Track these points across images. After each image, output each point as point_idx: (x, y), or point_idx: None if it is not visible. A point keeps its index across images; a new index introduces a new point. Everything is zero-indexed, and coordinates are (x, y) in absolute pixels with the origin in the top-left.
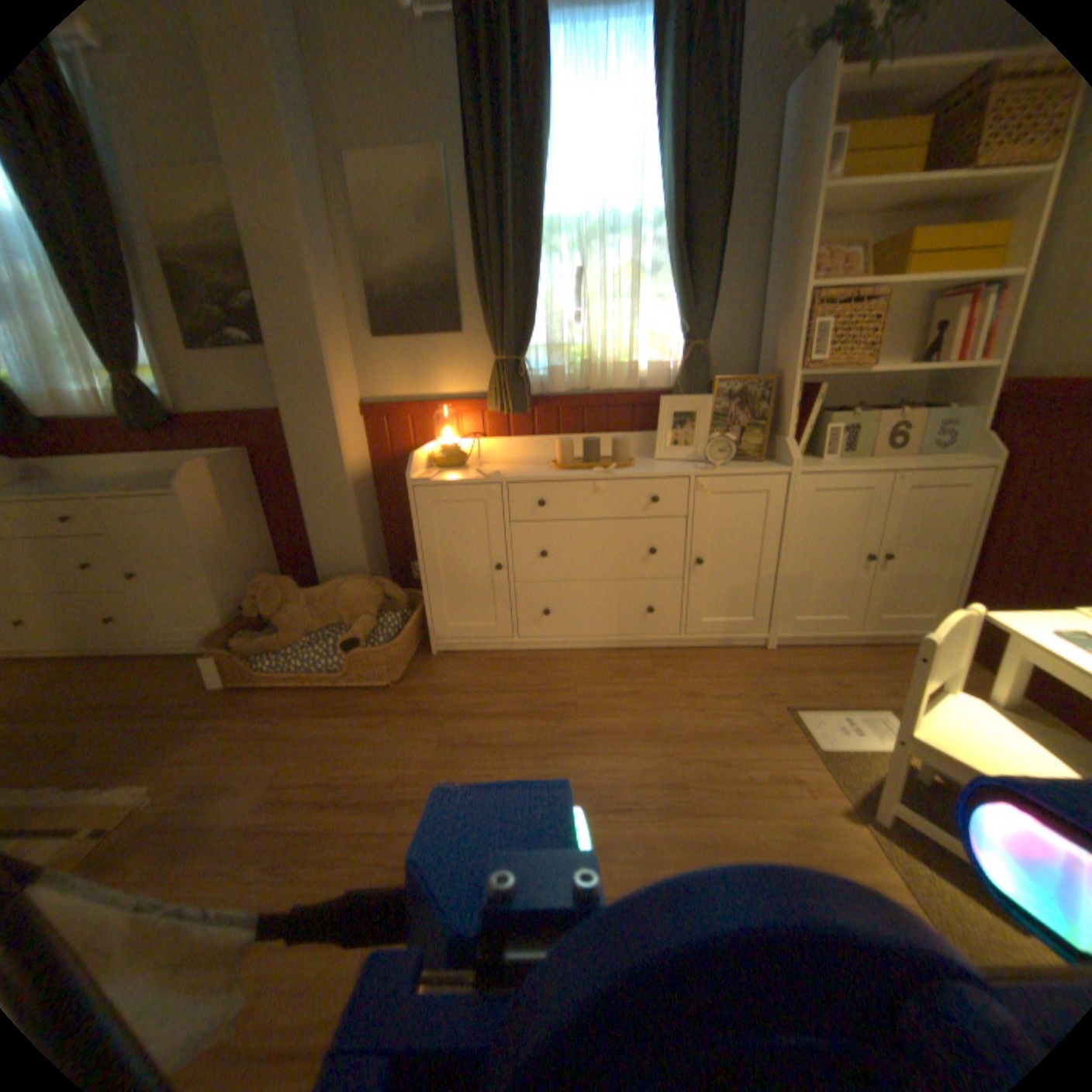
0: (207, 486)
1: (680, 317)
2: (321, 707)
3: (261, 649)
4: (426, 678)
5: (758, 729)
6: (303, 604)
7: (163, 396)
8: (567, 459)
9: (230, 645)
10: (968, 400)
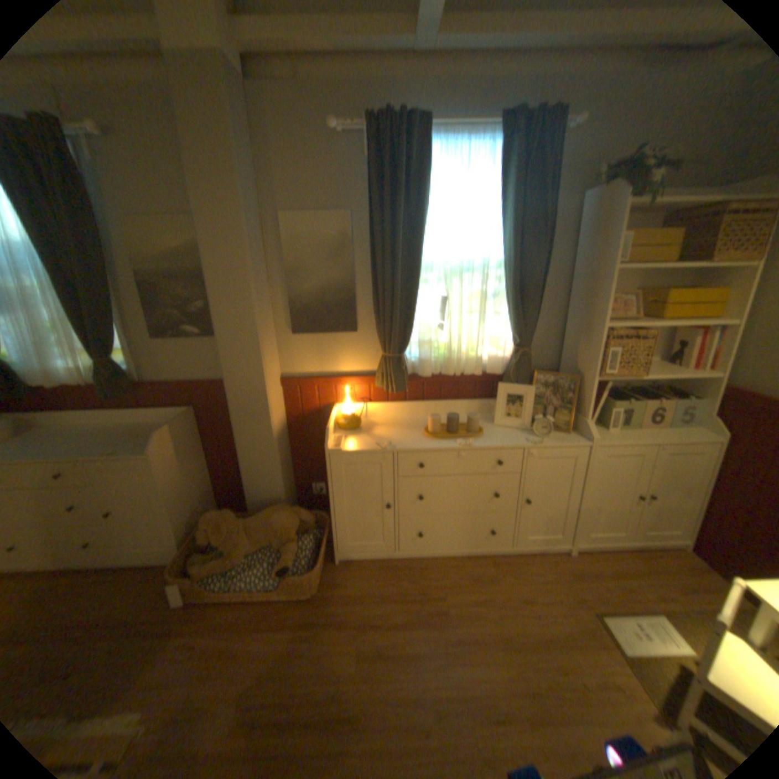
0: (167, 446)
1: (512, 332)
2: (261, 622)
3: (211, 574)
4: (335, 590)
5: (580, 637)
6: (241, 535)
7: (129, 372)
8: (436, 430)
9: (188, 573)
10: (701, 393)
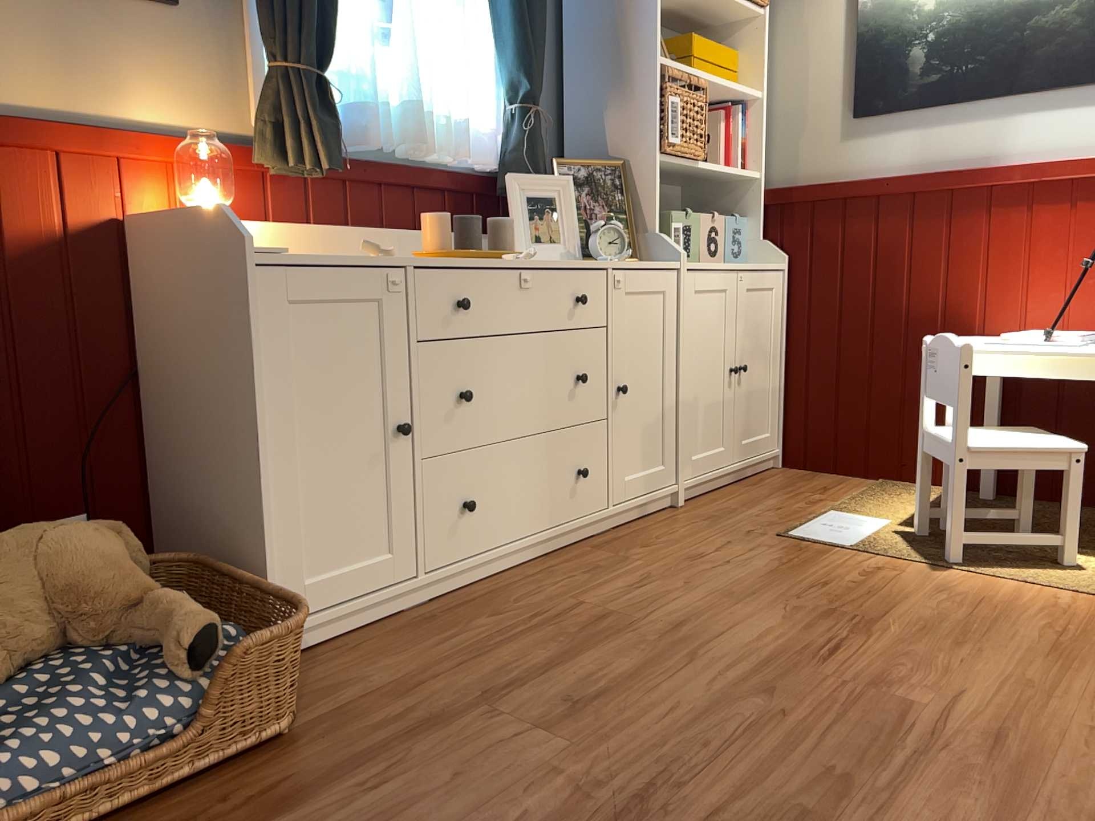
0: None
1: (511, 72)
2: None
3: None
4: (331, 694)
5: (788, 554)
6: None
7: None
8: (447, 245)
9: None
10: (735, 213)
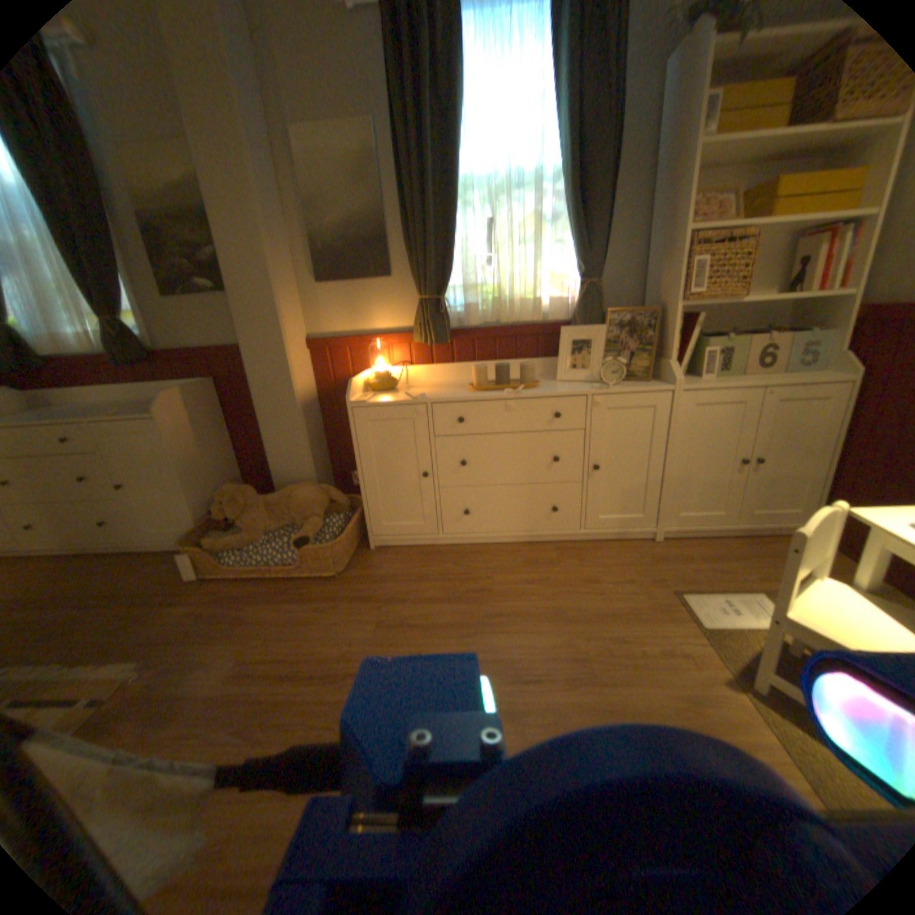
0: (180, 410)
1: (577, 259)
2: (278, 594)
3: (228, 546)
4: (366, 569)
5: (649, 610)
6: (262, 508)
7: (143, 336)
8: (482, 382)
9: (202, 543)
10: (828, 324)
